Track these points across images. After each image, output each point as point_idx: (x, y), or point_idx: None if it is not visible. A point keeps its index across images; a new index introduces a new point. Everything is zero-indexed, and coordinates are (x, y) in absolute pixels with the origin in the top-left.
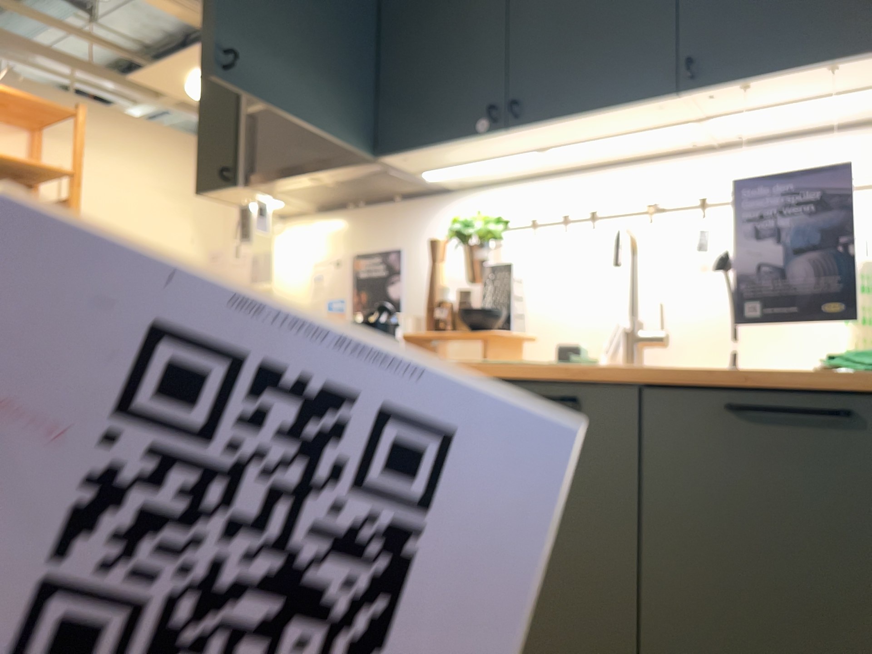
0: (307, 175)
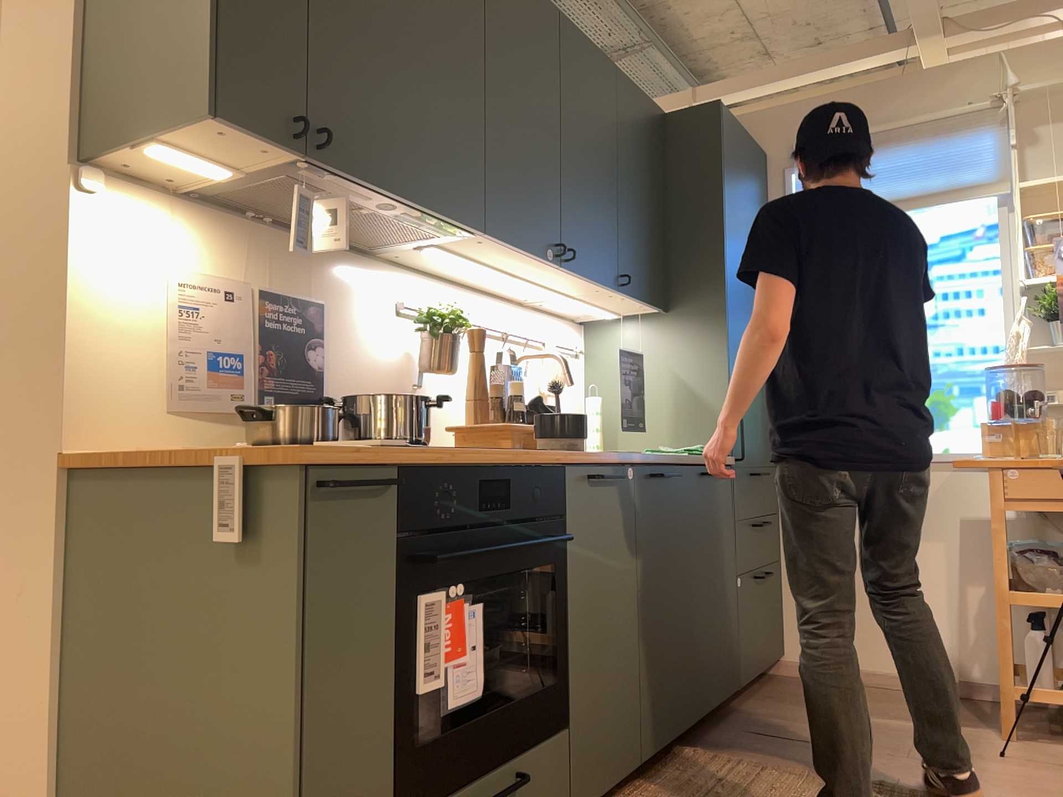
0: (404, 202)
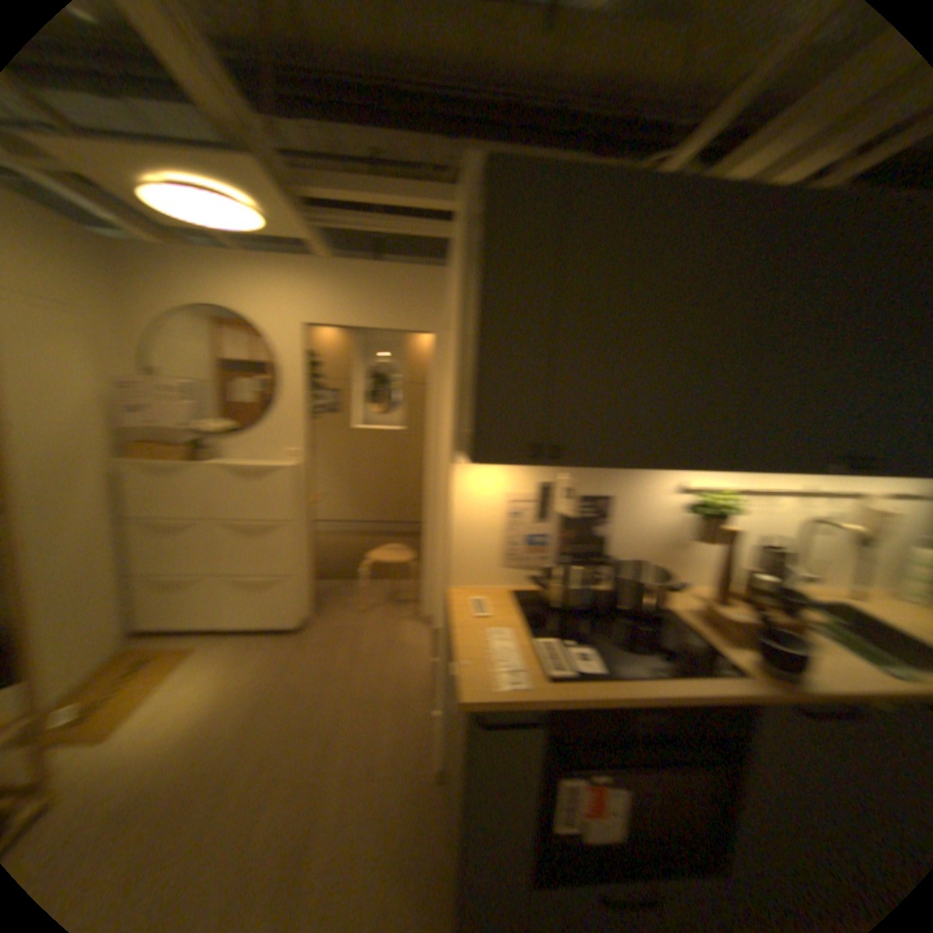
0: (644, 467)
